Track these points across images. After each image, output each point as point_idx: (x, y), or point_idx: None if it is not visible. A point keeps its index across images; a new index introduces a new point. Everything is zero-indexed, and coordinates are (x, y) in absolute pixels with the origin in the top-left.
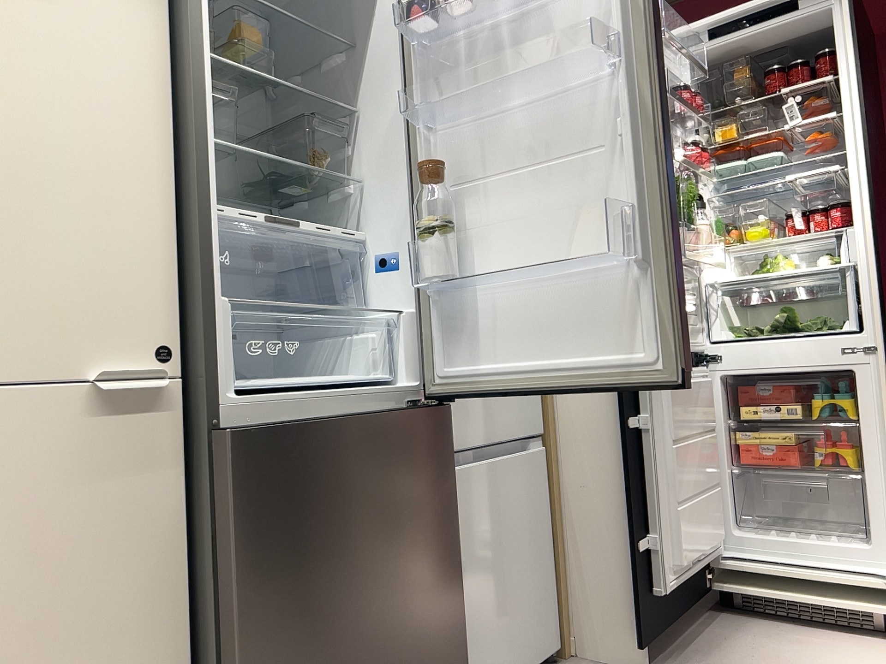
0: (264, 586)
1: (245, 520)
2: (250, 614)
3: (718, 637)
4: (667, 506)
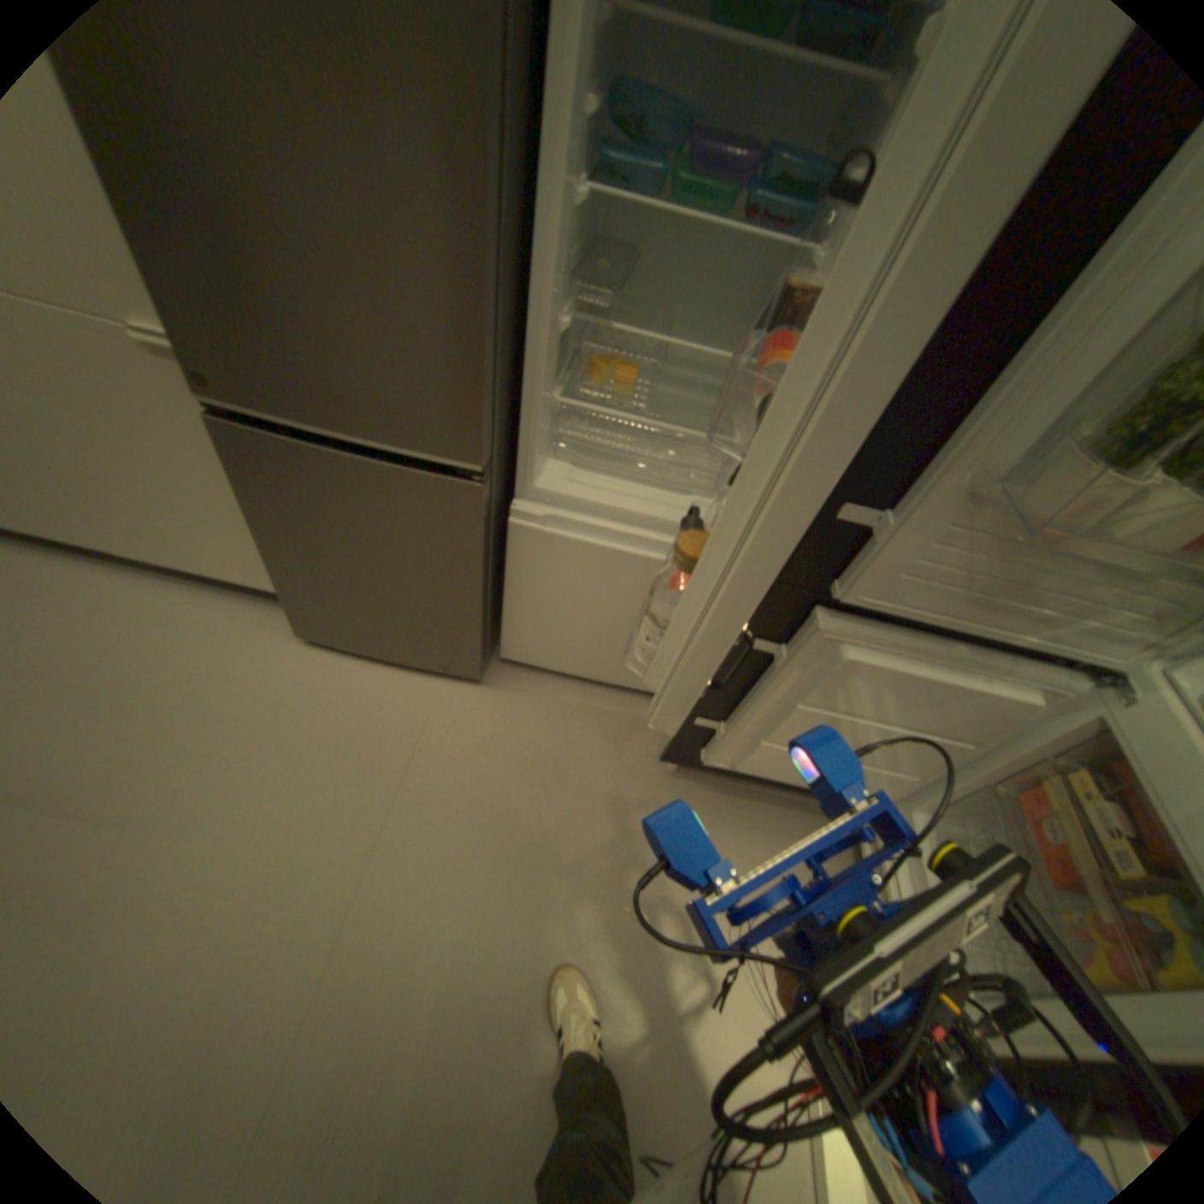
0: (264, 520)
1: (237, 478)
2: (257, 528)
3: (774, 824)
4: (756, 728)
